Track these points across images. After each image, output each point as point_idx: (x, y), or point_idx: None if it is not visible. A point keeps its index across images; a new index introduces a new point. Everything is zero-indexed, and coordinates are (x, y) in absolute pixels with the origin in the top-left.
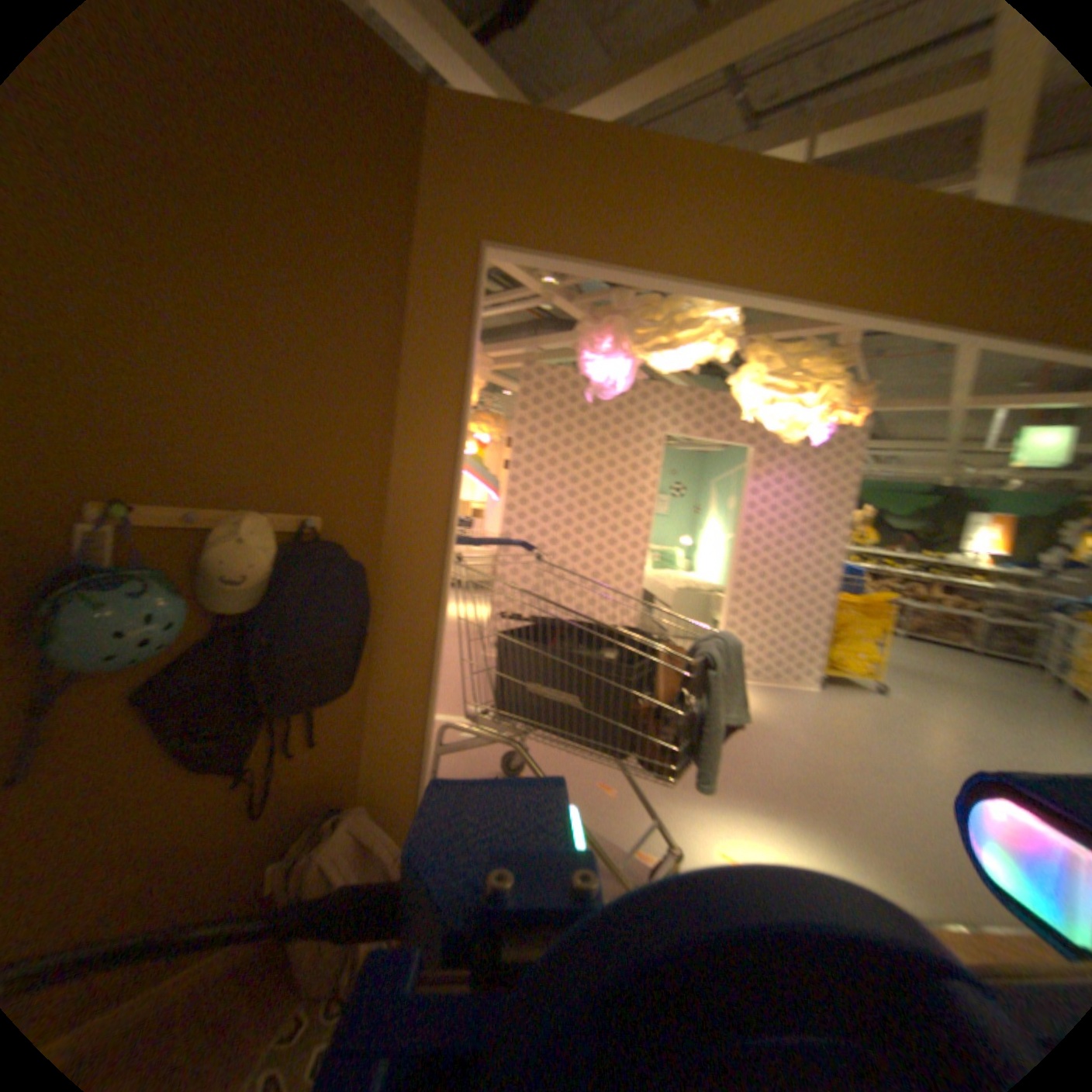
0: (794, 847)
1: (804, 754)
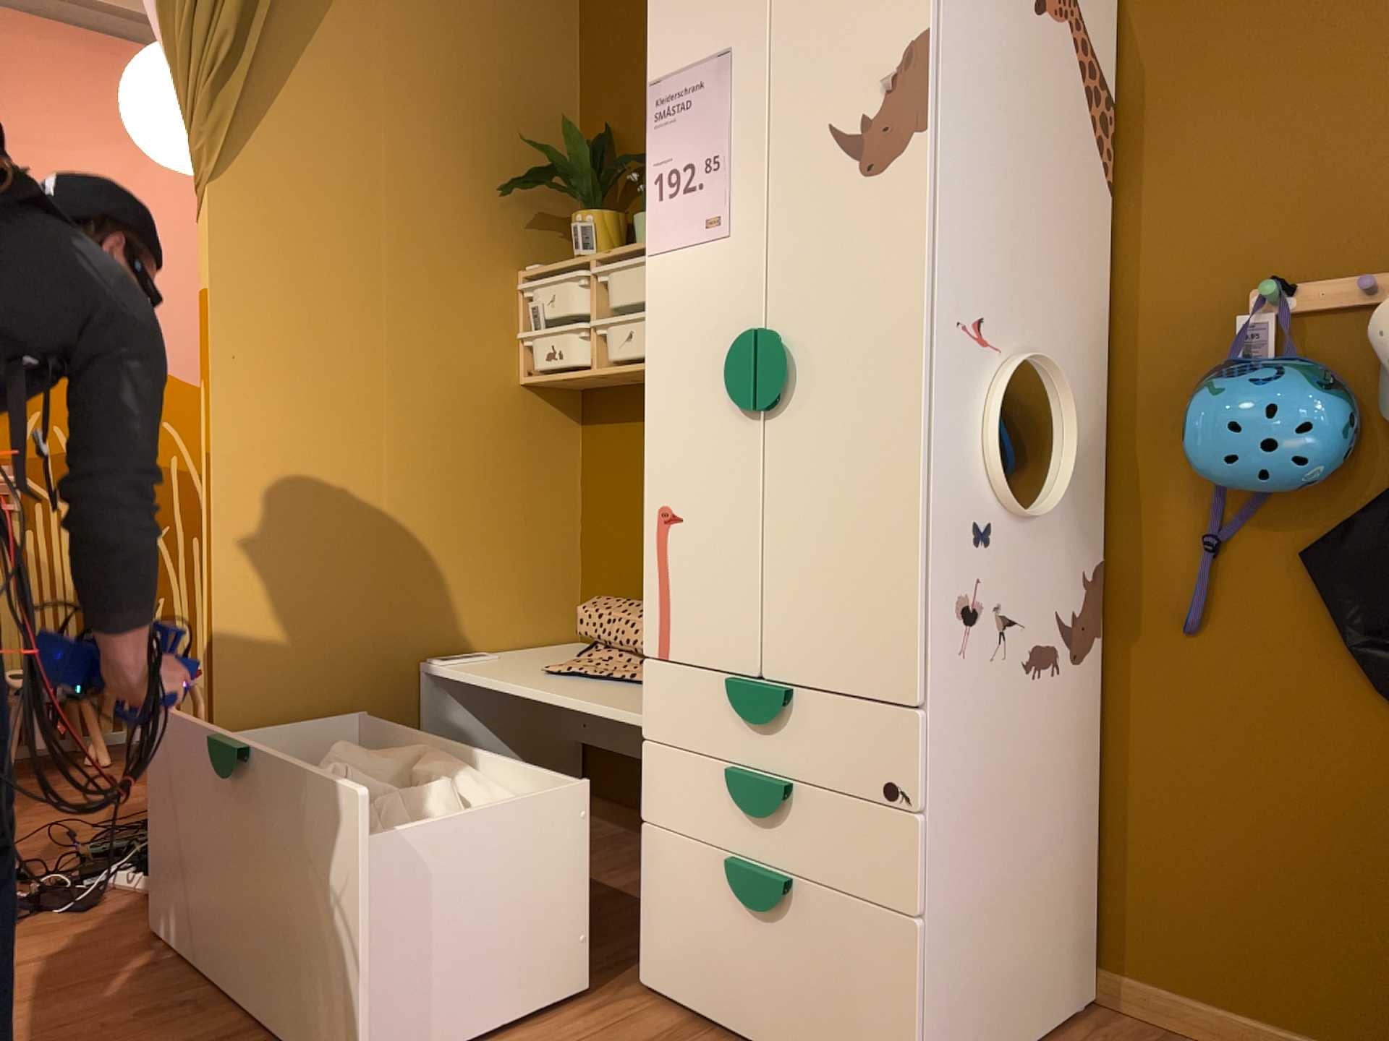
0: None
1: None
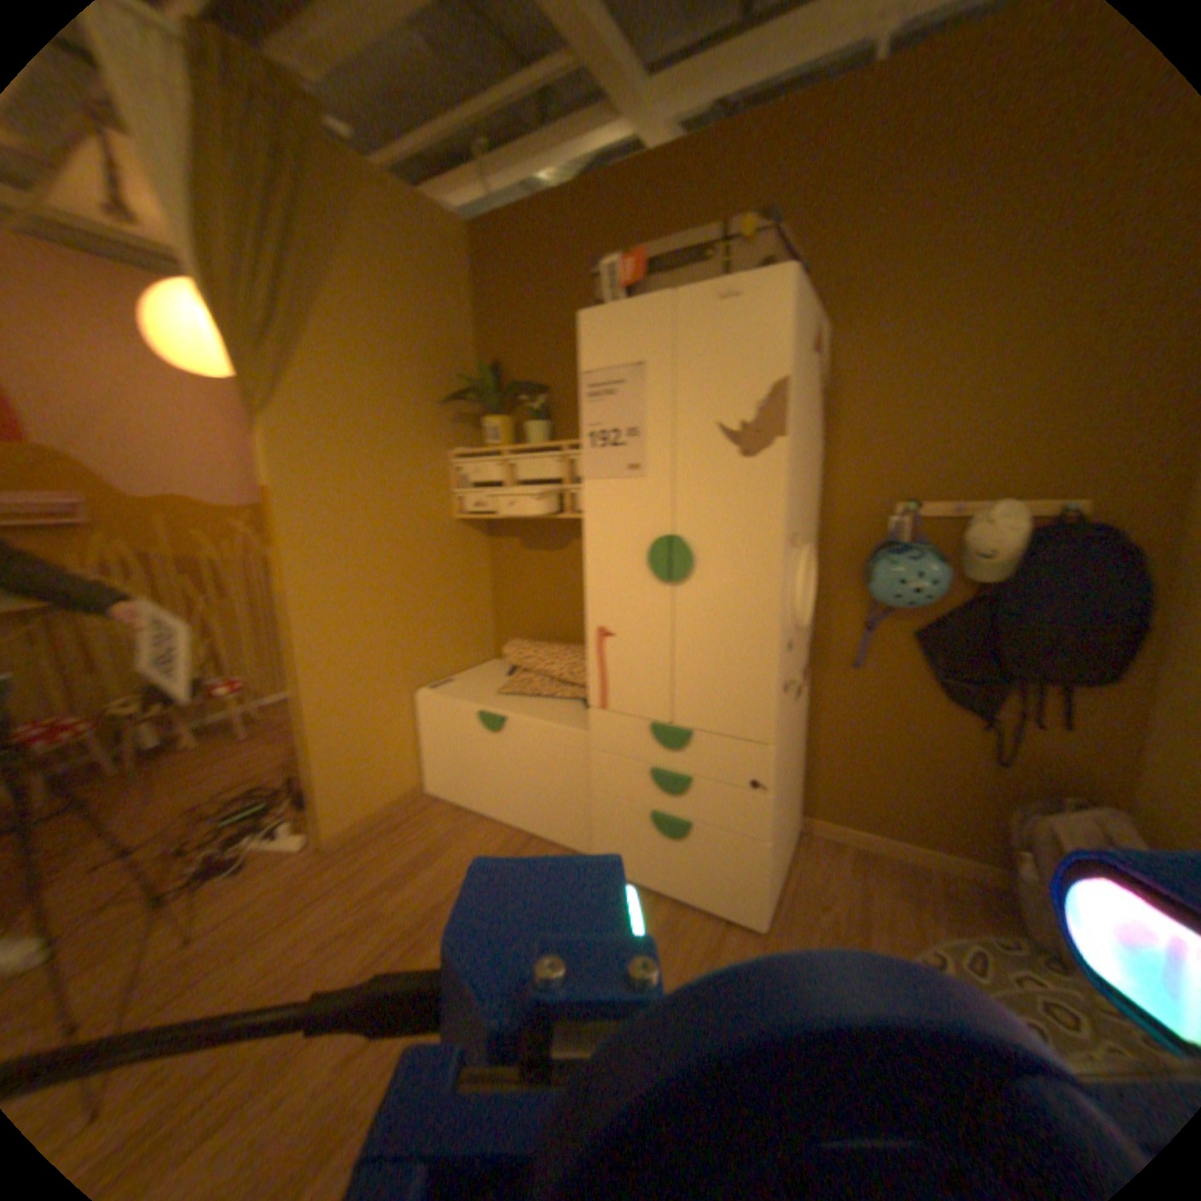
0: None
1: None
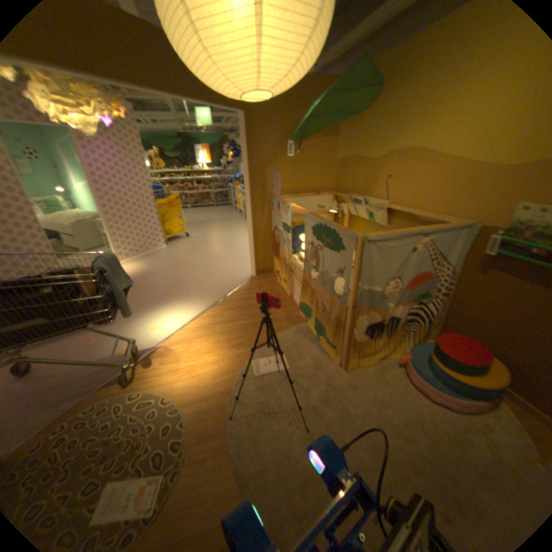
0: (173, 311)
1: (167, 278)
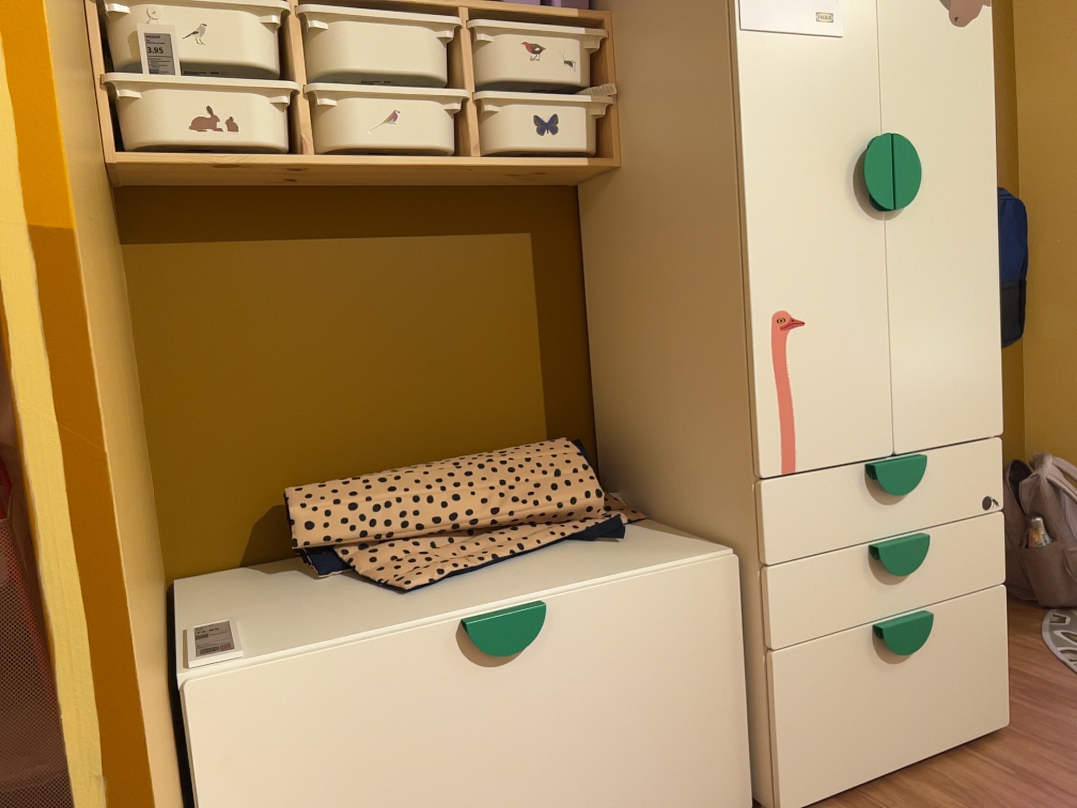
0: None
1: None
